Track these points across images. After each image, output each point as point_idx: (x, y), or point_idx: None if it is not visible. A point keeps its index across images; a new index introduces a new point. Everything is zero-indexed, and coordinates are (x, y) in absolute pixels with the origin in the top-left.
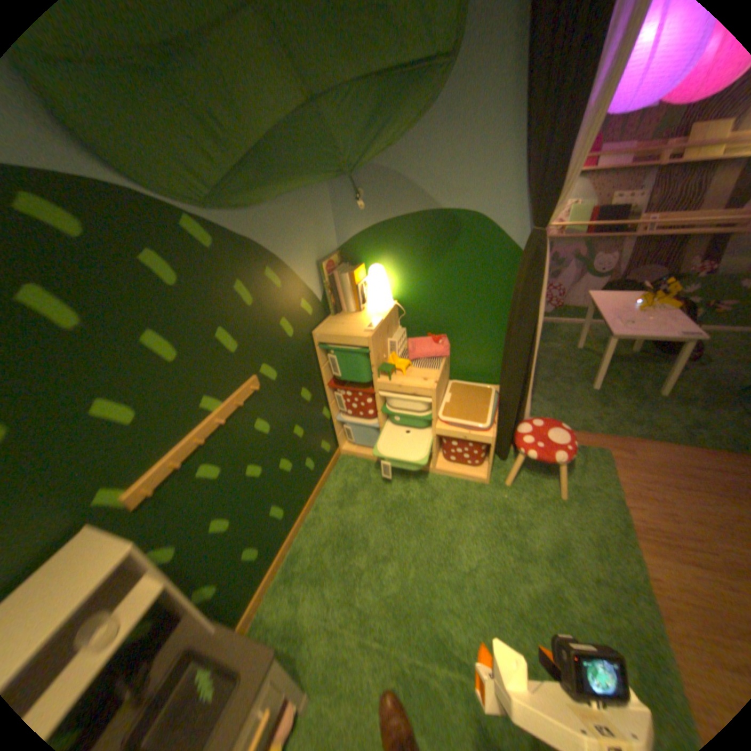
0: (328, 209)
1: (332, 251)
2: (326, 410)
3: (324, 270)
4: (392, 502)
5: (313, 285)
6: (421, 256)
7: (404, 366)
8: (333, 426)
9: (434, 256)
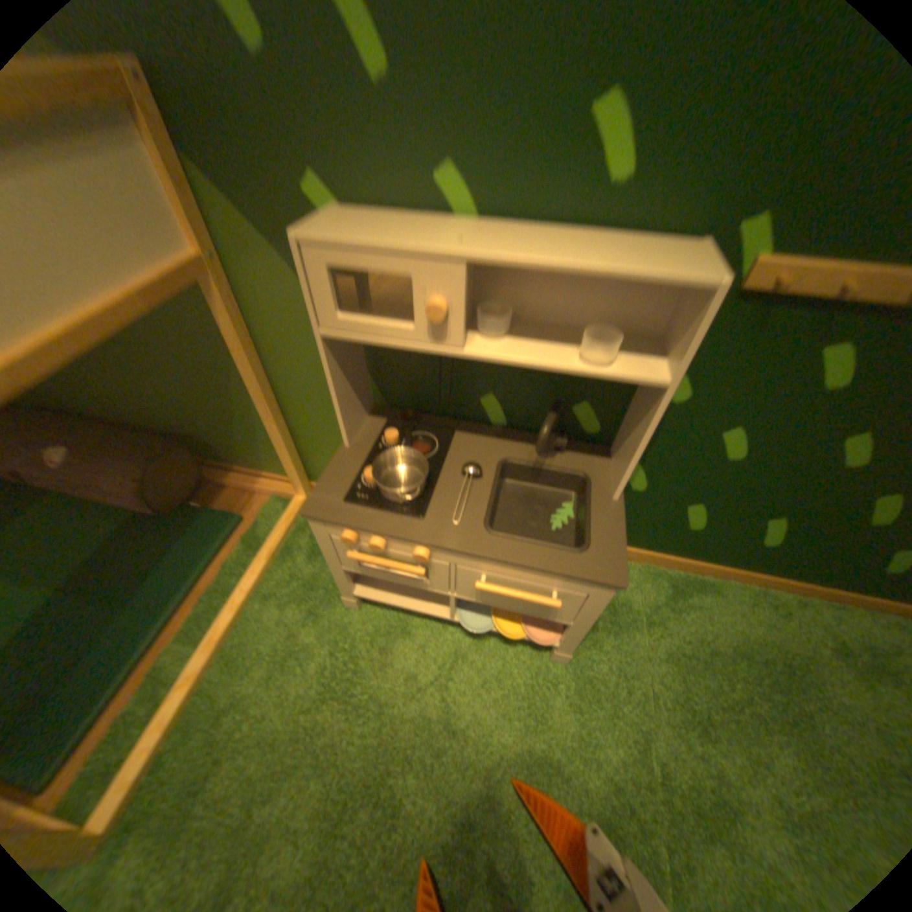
0: None
1: None
2: None
3: None
4: None
5: None
6: None
7: None
8: None
9: None
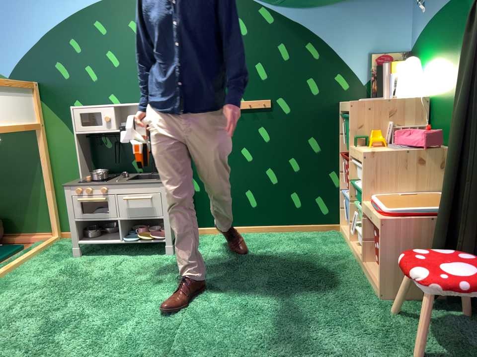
0: (404, 17)
1: (396, 50)
2: (334, 175)
3: (372, 60)
4: (310, 257)
5: (357, 69)
6: (446, 45)
7: (374, 140)
8: (339, 197)
9: (454, 43)
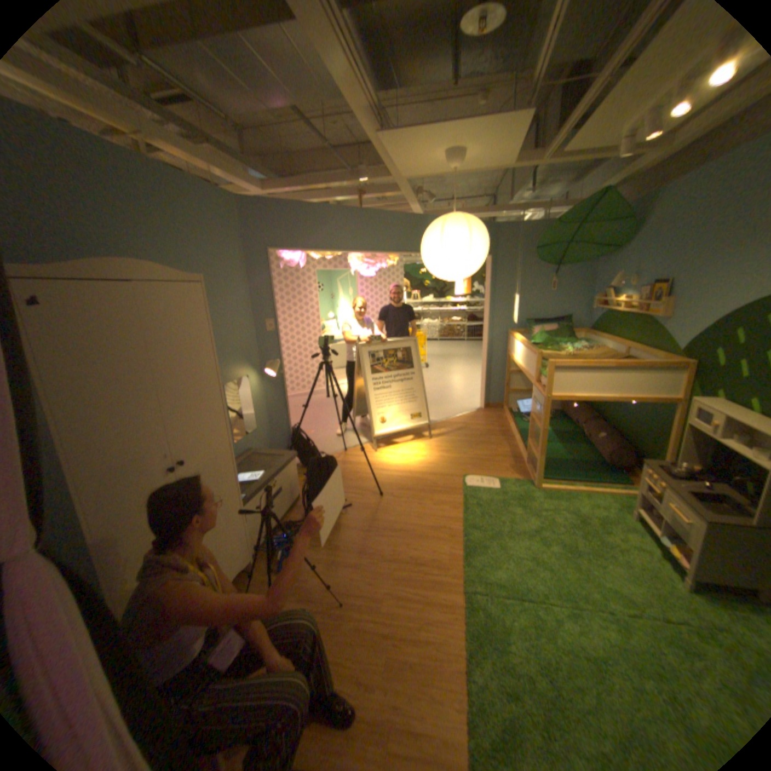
0: None
1: None
2: None
3: None
4: None
5: None
6: None
7: None
8: None
9: None
